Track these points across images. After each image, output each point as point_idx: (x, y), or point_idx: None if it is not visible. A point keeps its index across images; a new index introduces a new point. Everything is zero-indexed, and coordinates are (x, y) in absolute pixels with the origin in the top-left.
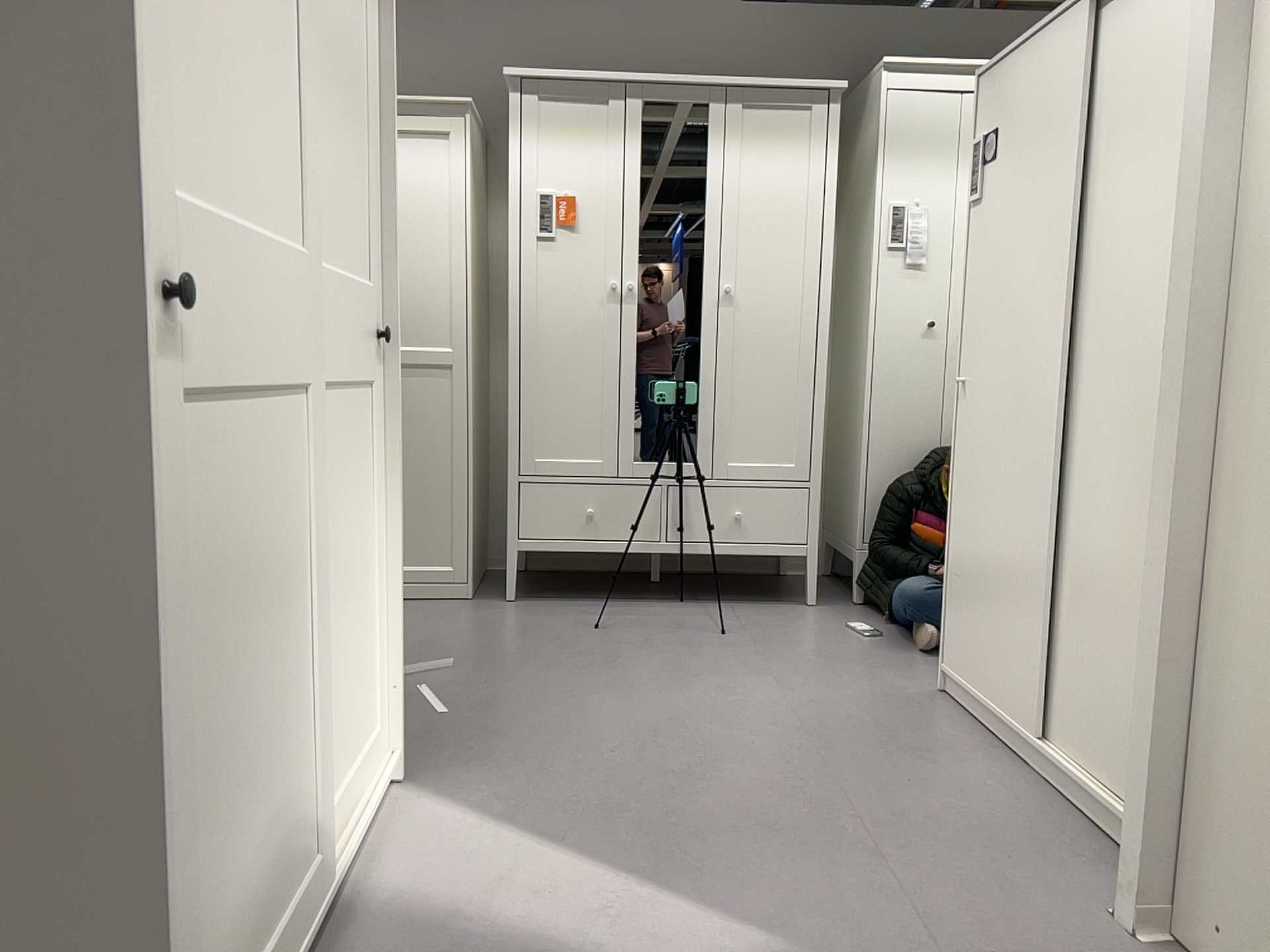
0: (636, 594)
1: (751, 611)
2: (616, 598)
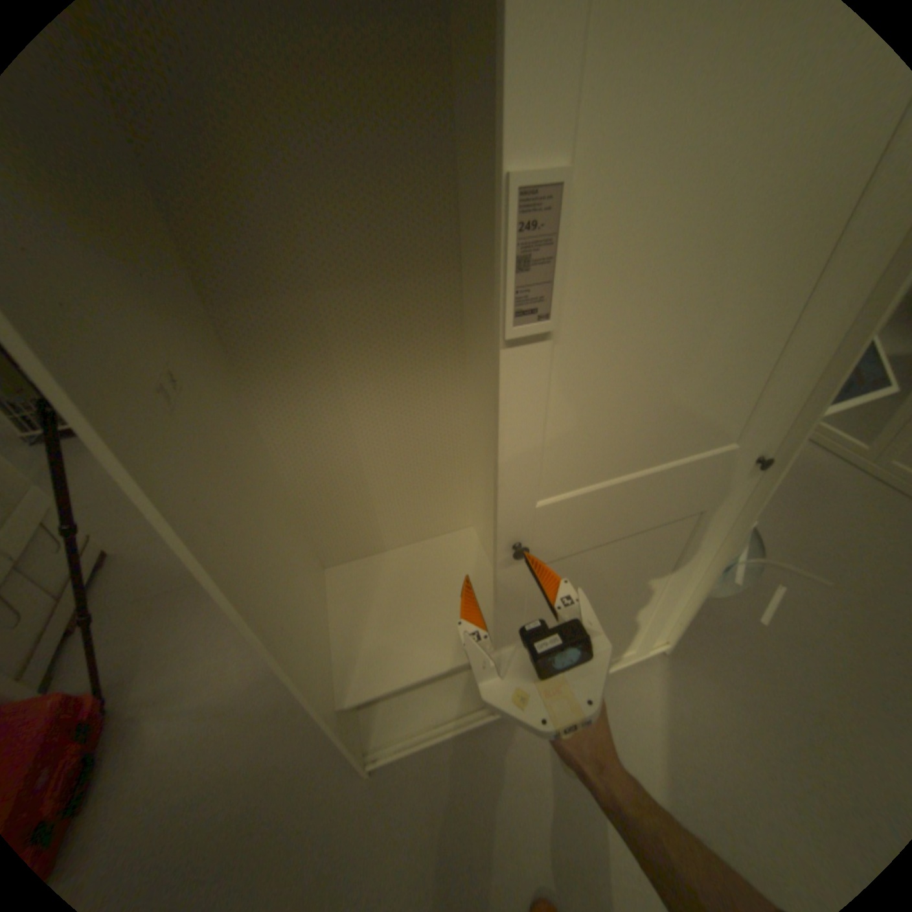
0: None
1: None
2: None
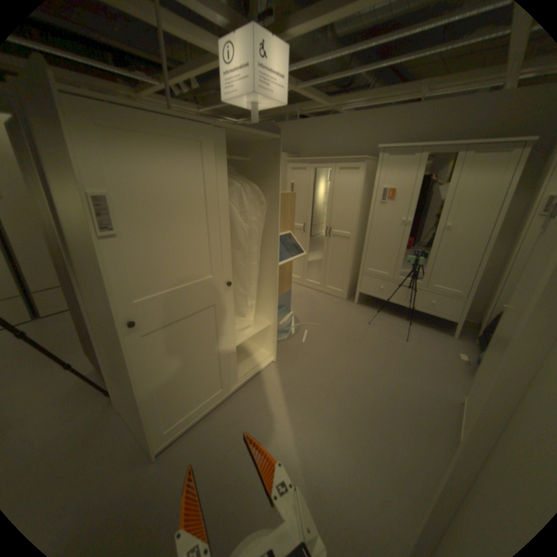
0: (395, 312)
1: (428, 333)
2: (387, 312)
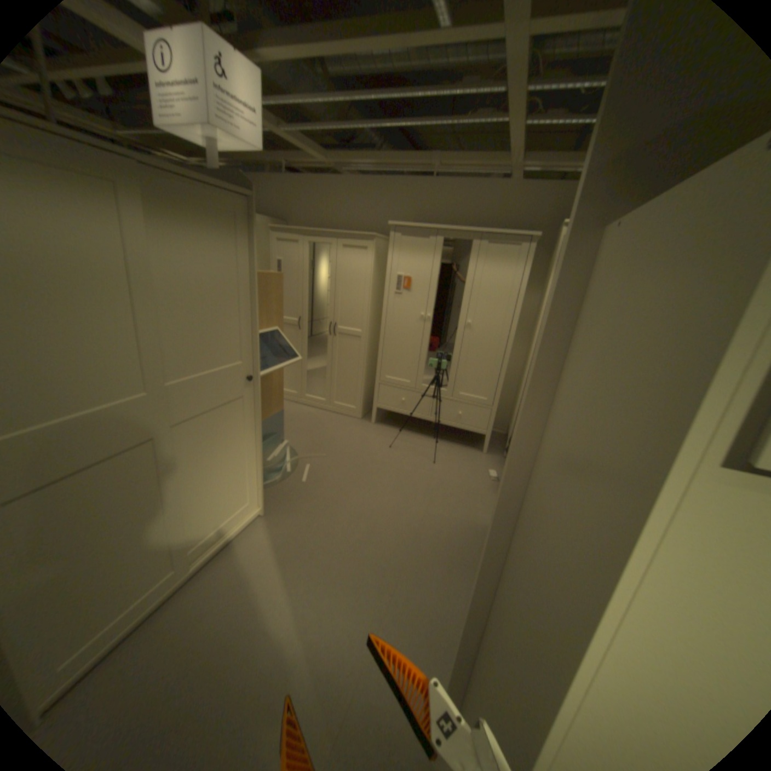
0: (420, 429)
1: (456, 450)
2: (411, 430)
